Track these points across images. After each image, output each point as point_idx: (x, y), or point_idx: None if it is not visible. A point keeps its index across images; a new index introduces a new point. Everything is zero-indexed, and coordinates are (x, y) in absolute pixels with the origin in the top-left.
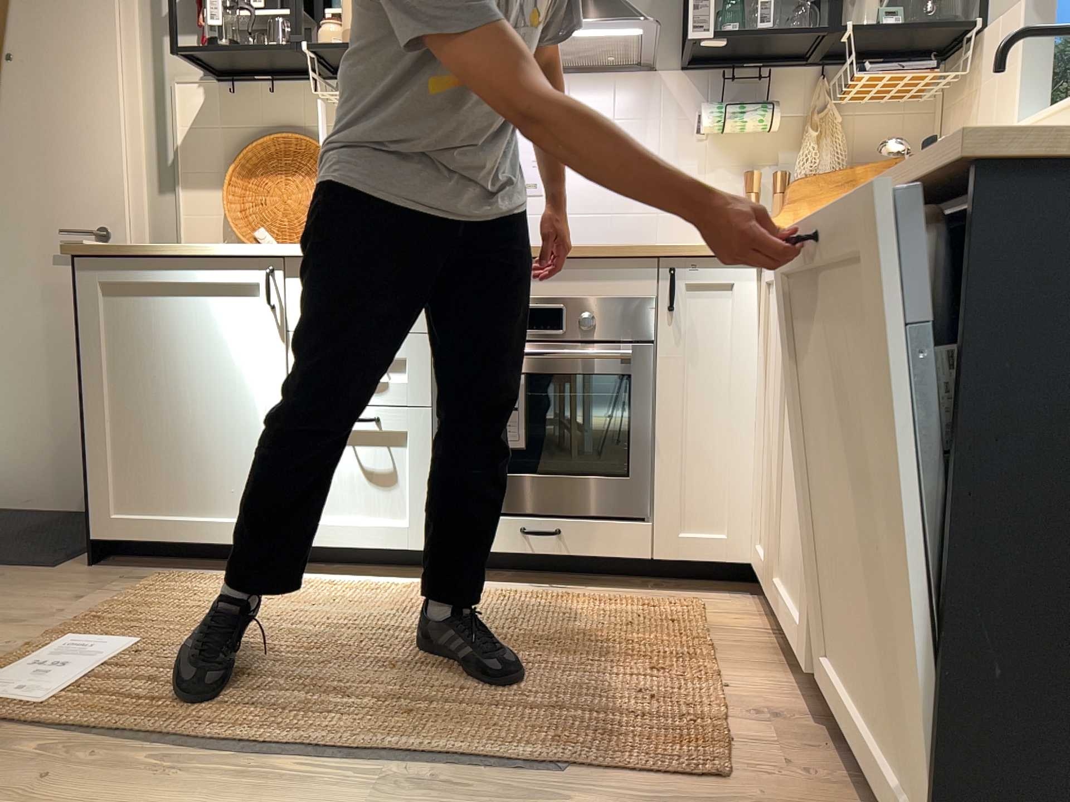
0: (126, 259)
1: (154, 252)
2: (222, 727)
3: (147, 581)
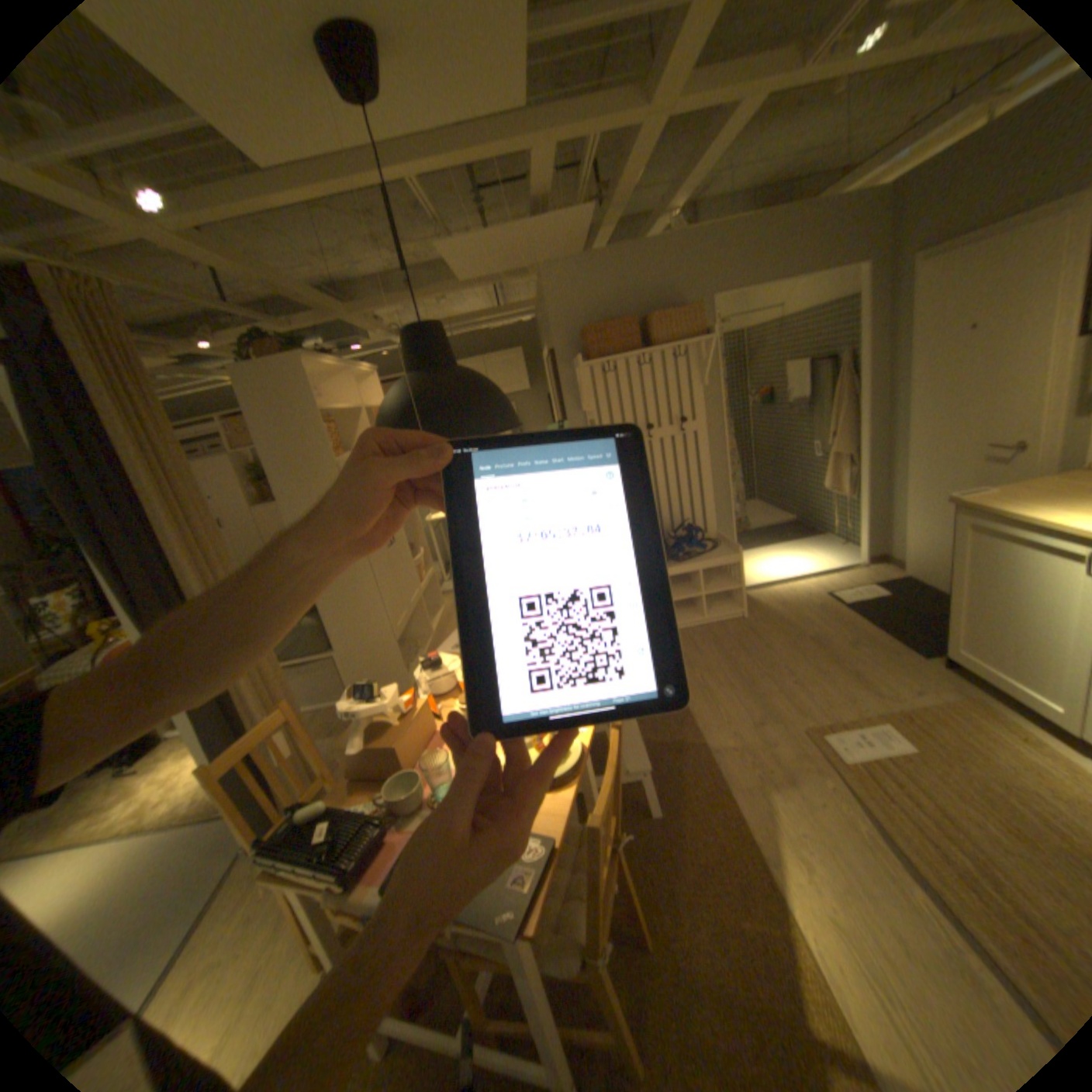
0: (988, 513)
1: (1006, 514)
2: (912, 840)
3: (969, 699)
